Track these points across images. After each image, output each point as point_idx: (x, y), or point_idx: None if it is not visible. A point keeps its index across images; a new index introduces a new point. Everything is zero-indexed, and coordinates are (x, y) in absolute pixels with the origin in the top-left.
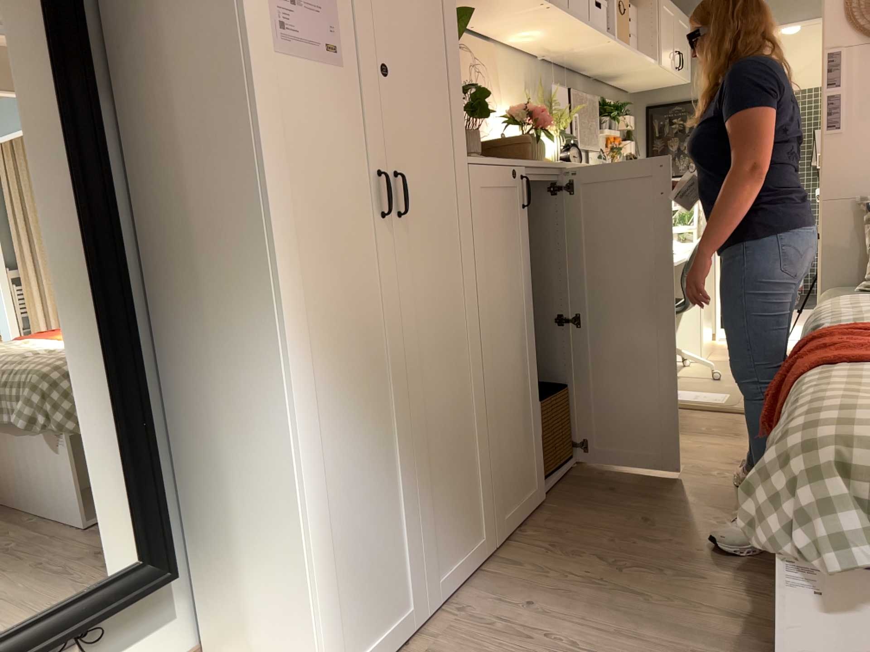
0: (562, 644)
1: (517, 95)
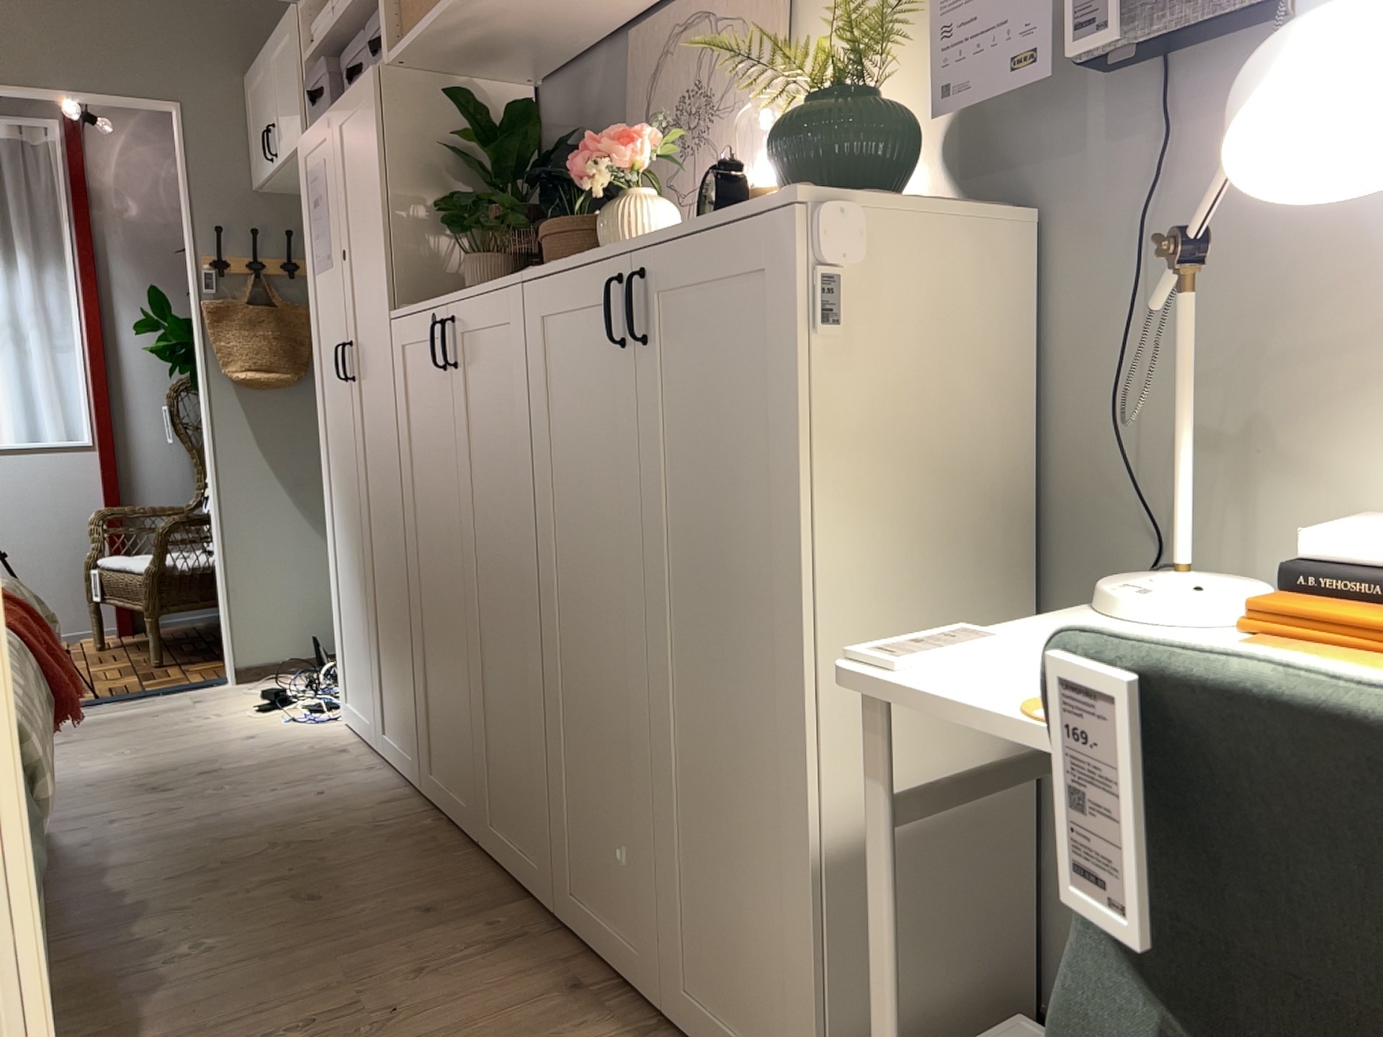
0: (258, 795)
1: None
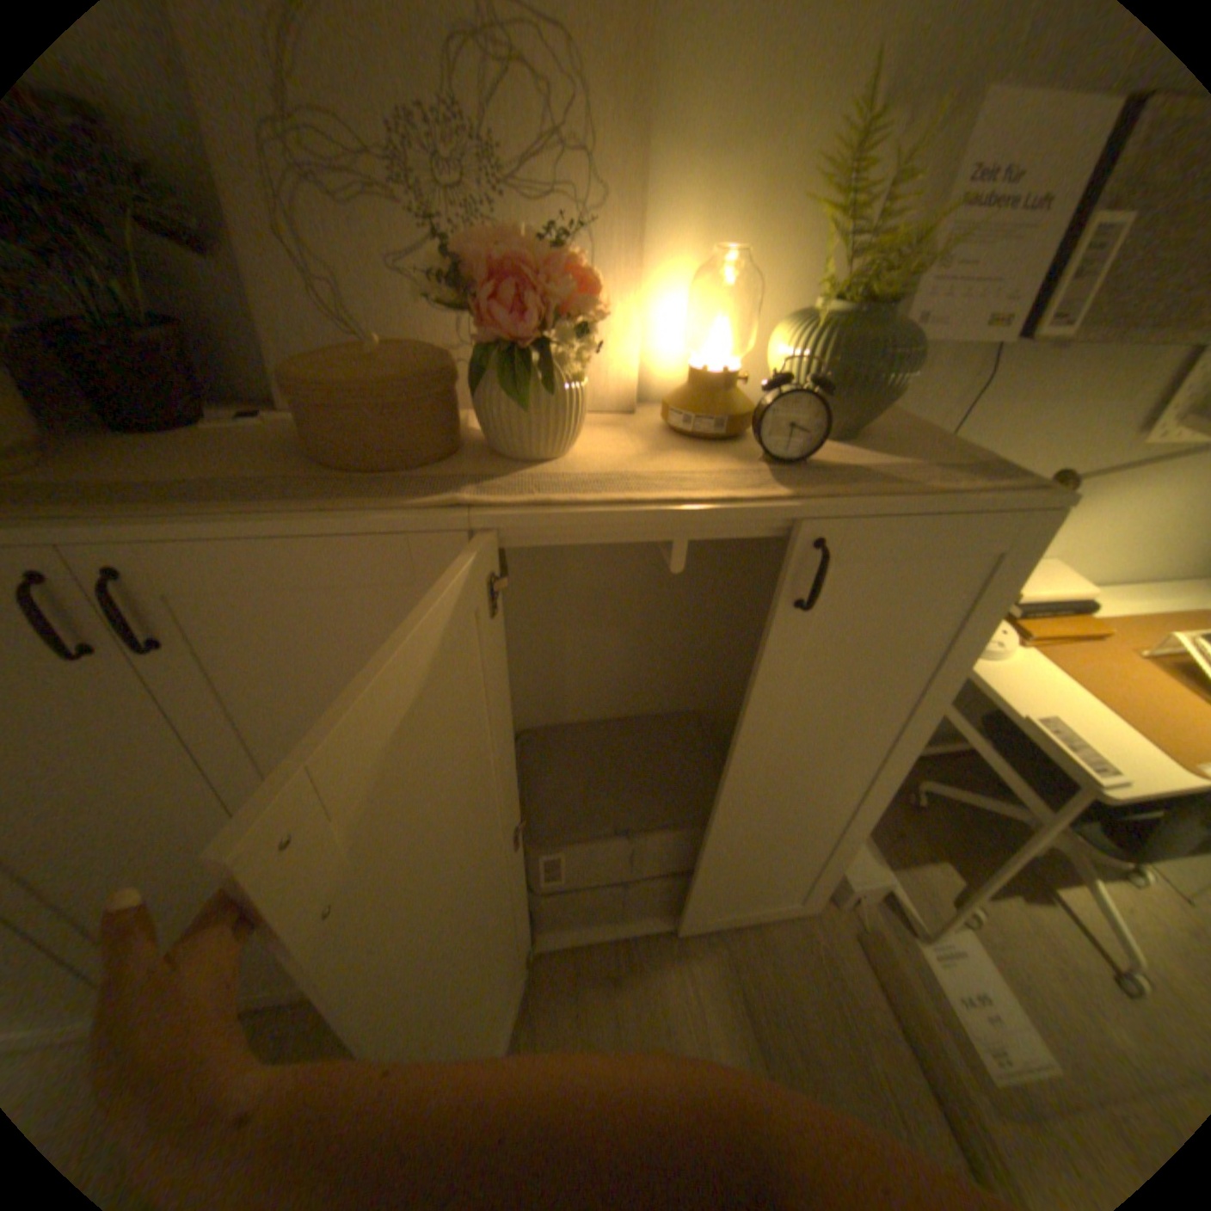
0: None
1: (815, 131)
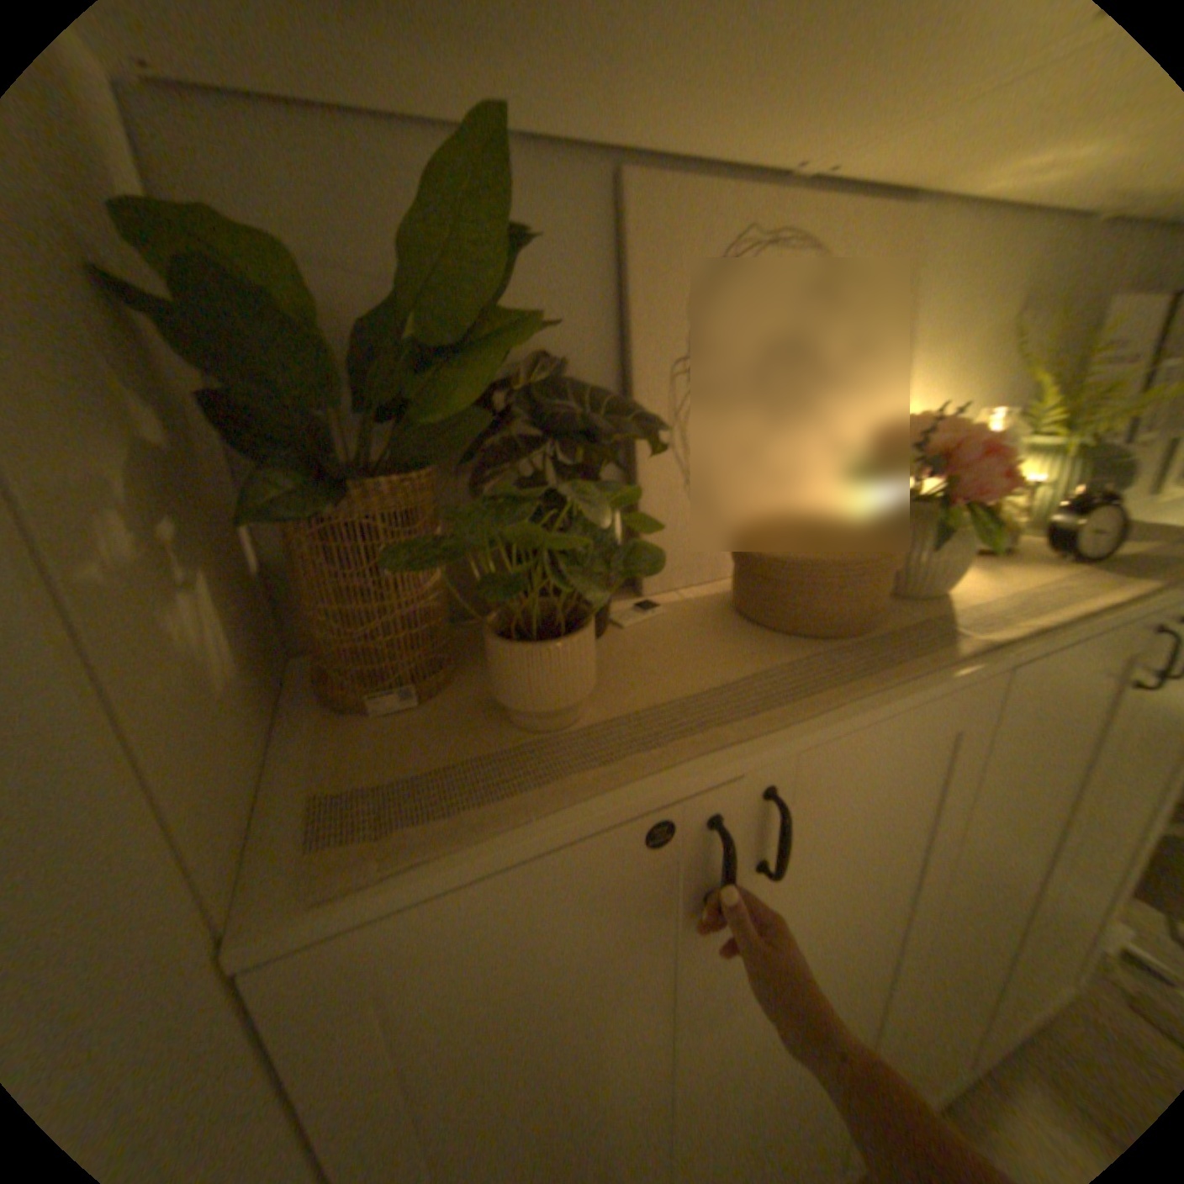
0: None
1: (987, 330)
